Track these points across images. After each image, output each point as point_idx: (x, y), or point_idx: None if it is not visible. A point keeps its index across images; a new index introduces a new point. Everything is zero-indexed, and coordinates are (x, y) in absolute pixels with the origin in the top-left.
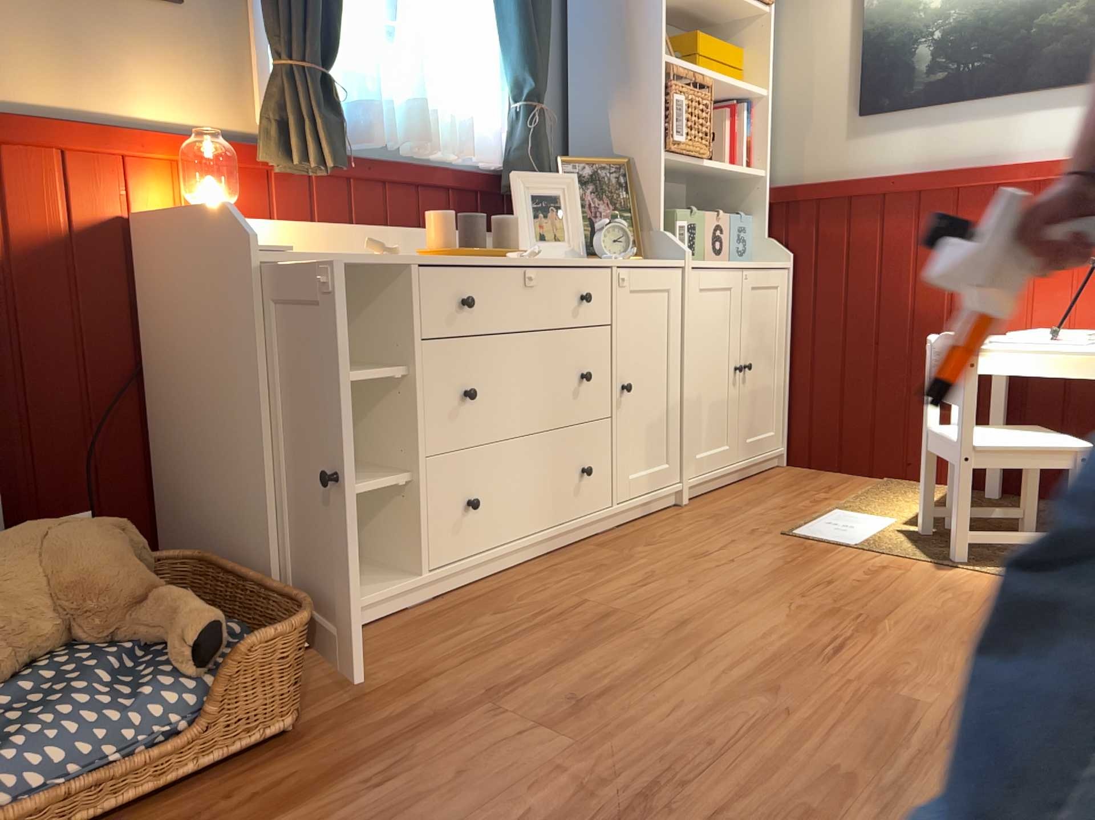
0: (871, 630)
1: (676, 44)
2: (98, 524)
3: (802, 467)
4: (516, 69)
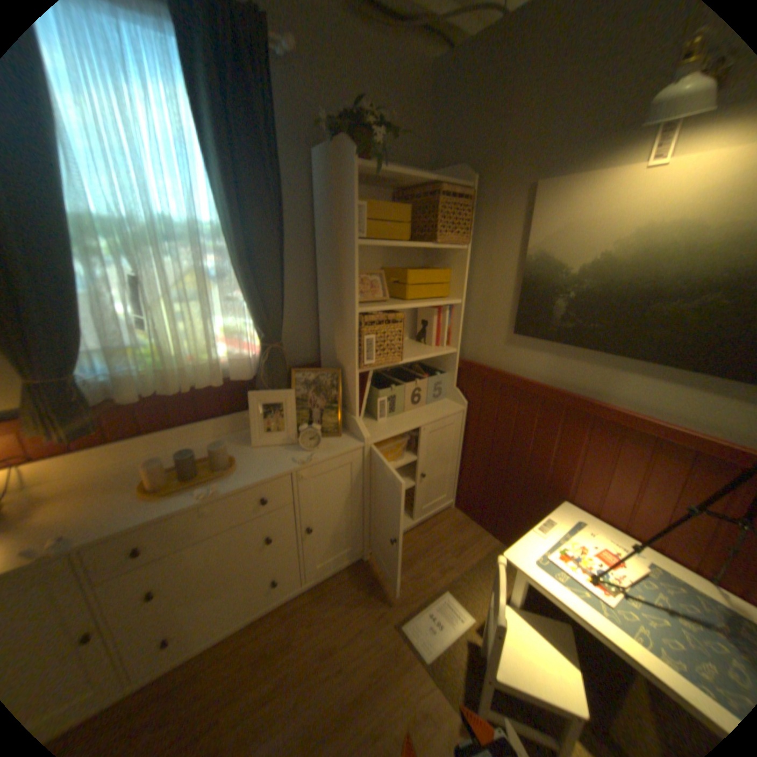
0: None
1: (397, 274)
2: None
3: (461, 513)
4: (253, 324)
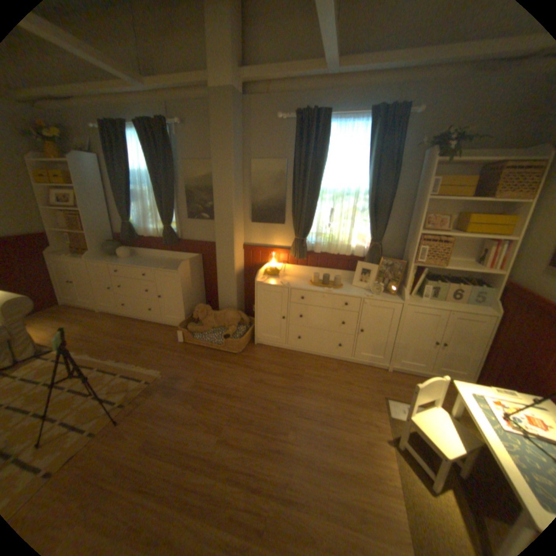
0: (324, 425)
1: (466, 216)
2: (236, 313)
3: None
4: (370, 232)
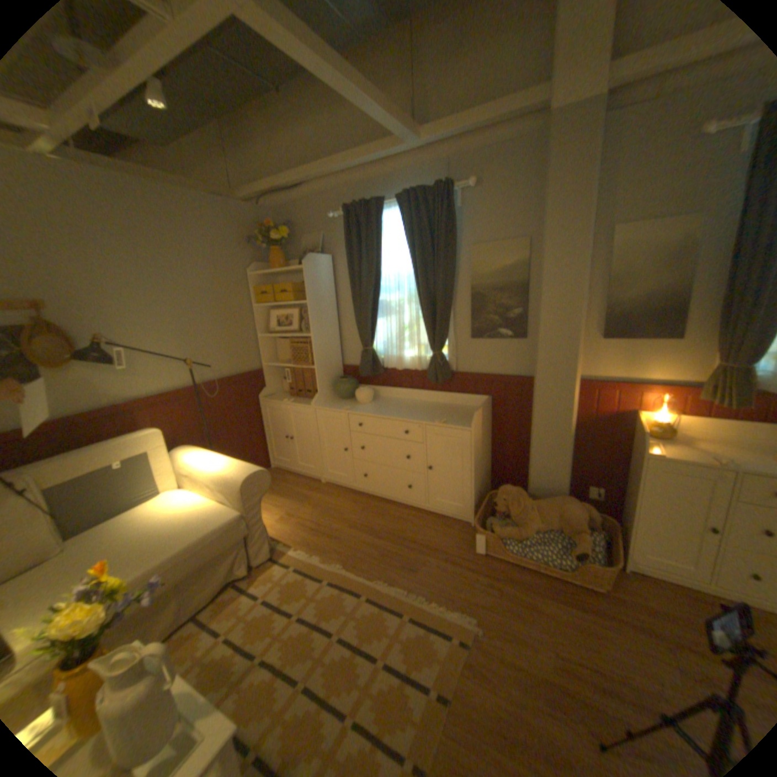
0: None
1: None
2: (582, 506)
3: None
4: None
